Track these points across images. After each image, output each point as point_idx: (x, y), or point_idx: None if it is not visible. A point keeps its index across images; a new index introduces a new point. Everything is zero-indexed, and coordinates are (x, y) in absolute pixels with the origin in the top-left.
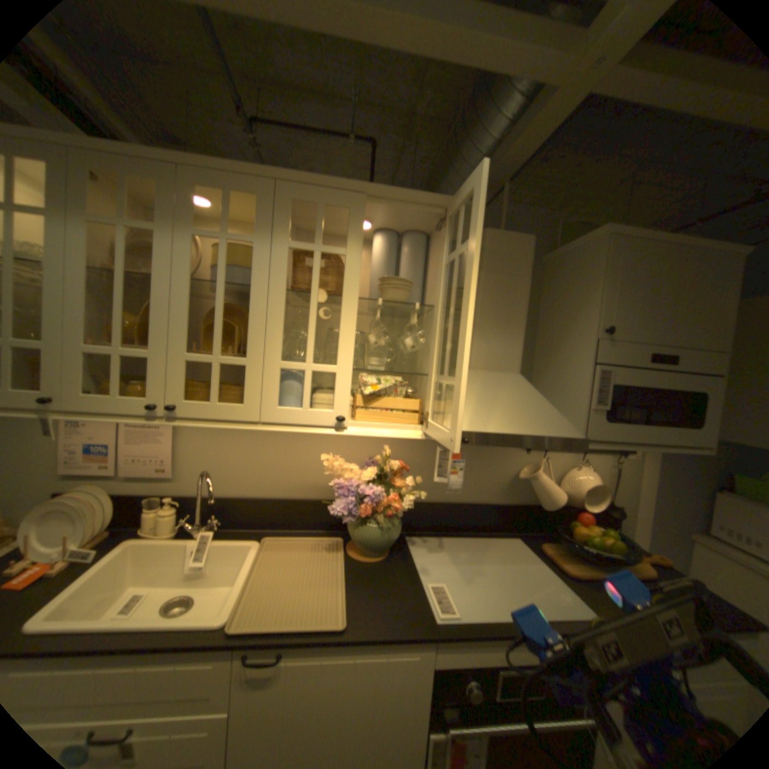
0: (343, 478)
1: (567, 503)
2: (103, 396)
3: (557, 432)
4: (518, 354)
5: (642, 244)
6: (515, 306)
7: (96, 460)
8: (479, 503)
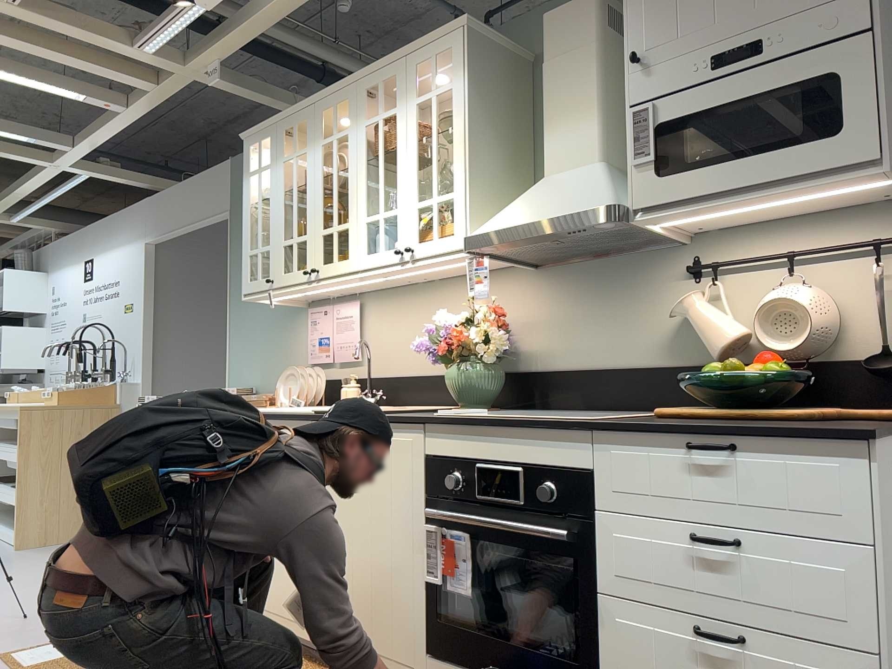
0: (441, 327)
1: (733, 338)
2: (290, 273)
3: (578, 208)
4: (592, 139)
5: None
6: (580, 84)
7: (323, 350)
8: (631, 366)
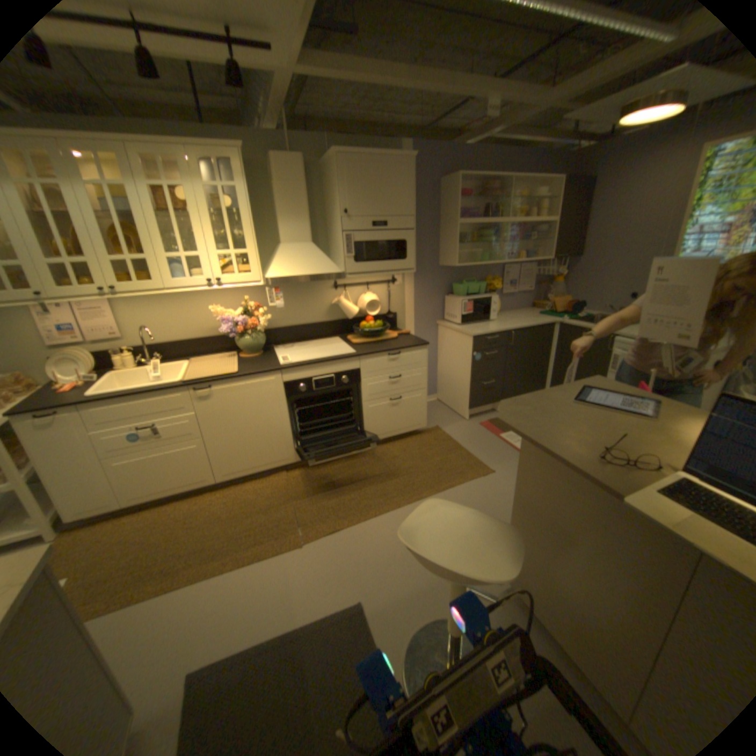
0: (225, 317)
1: (358, 313)
2: (71, 289)
3: (327, 272)
4: (308, 232)
5: (355, 159)
6: (299, 202)
7: (68, 335)
8: (314, 324)
